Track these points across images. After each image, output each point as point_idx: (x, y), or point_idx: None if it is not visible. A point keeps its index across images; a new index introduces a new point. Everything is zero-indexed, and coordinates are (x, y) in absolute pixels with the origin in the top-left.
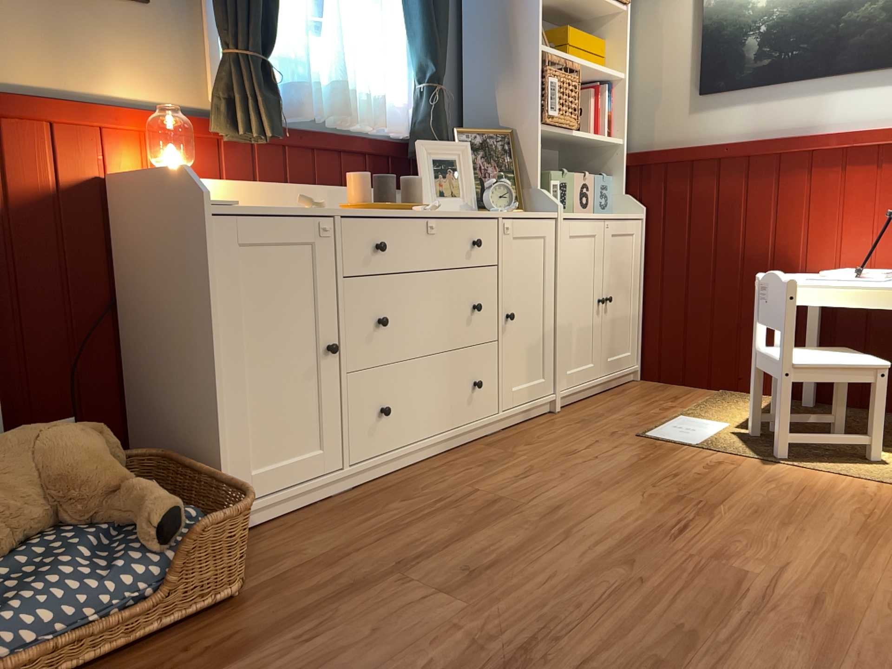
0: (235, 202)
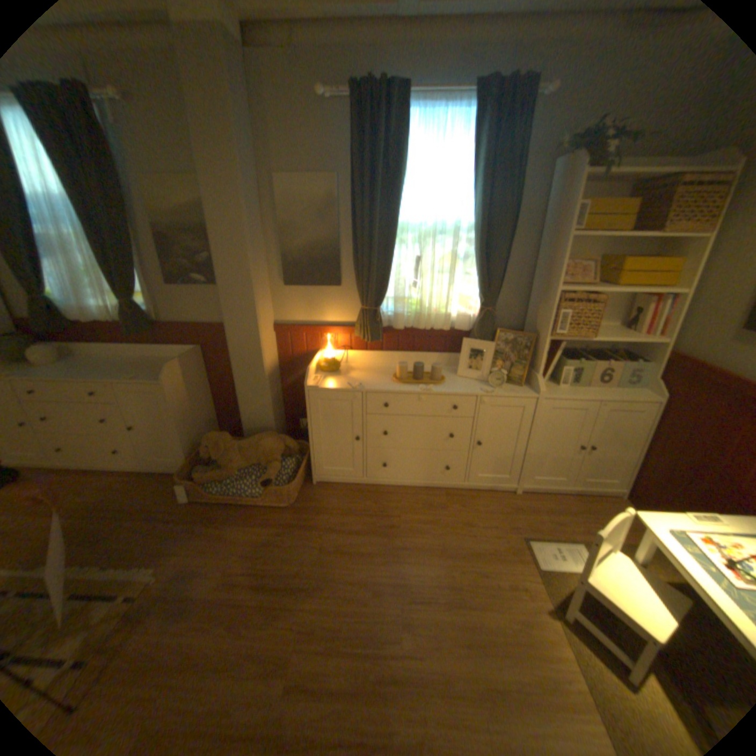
0: (318, 386)
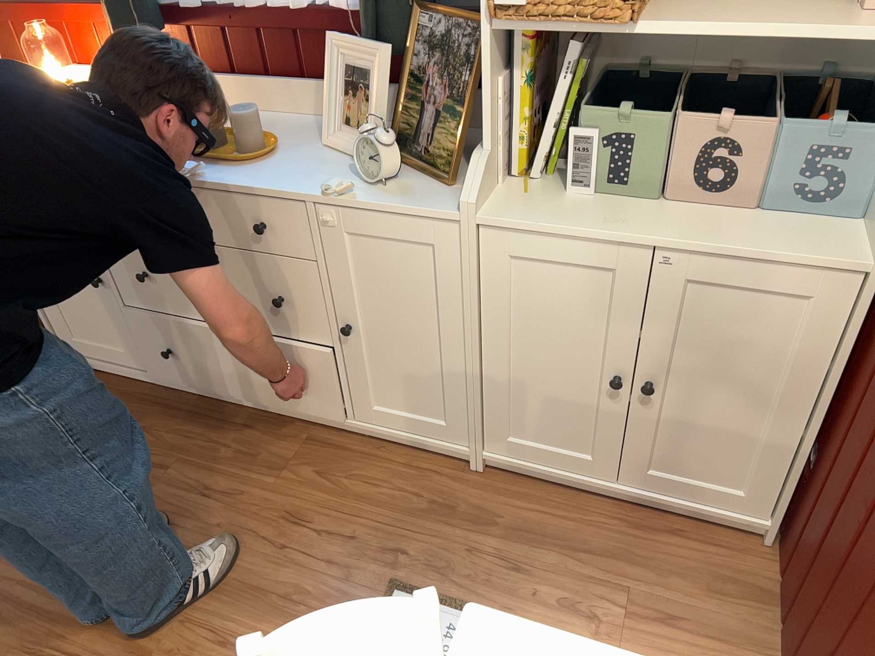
0: None
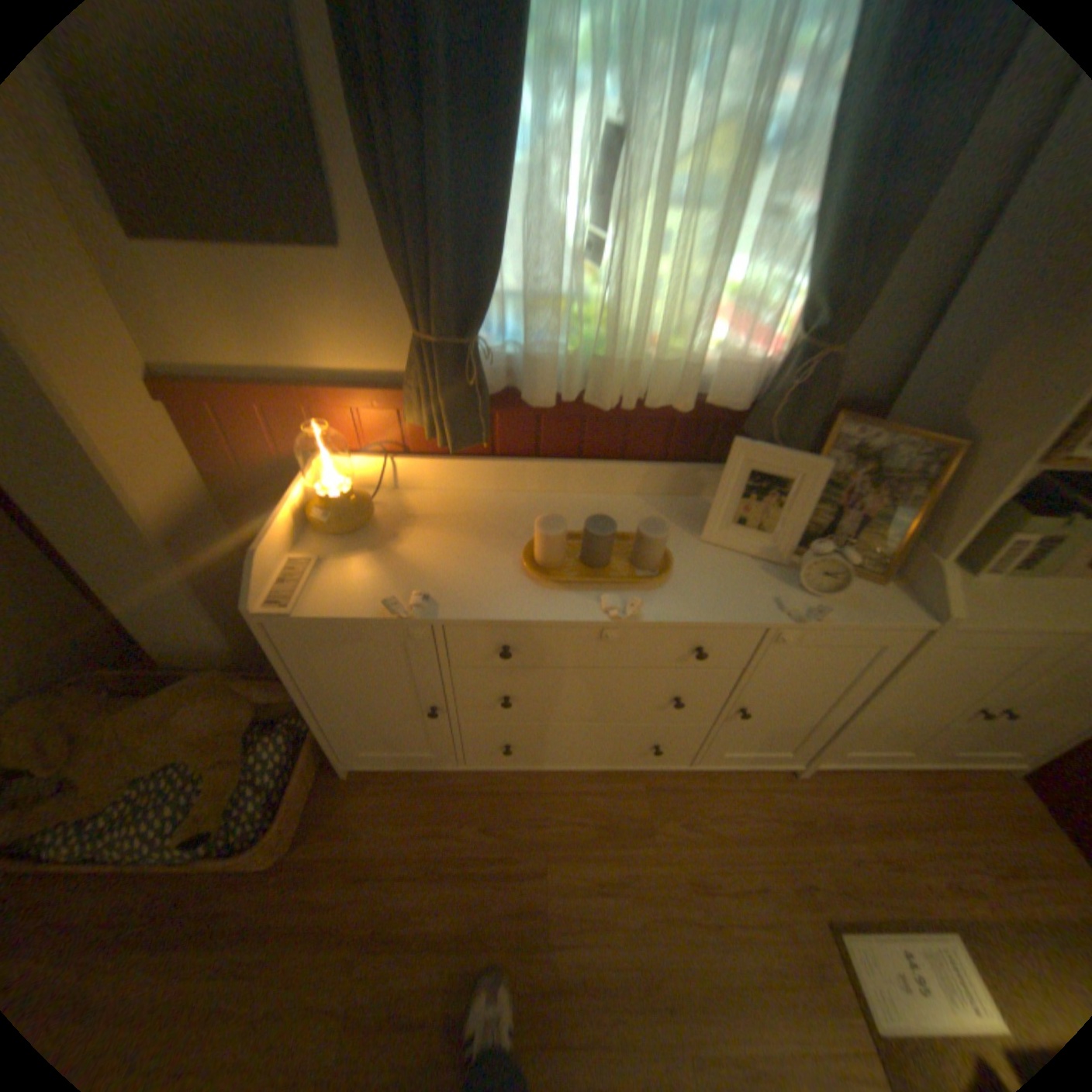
0: (293, 611)
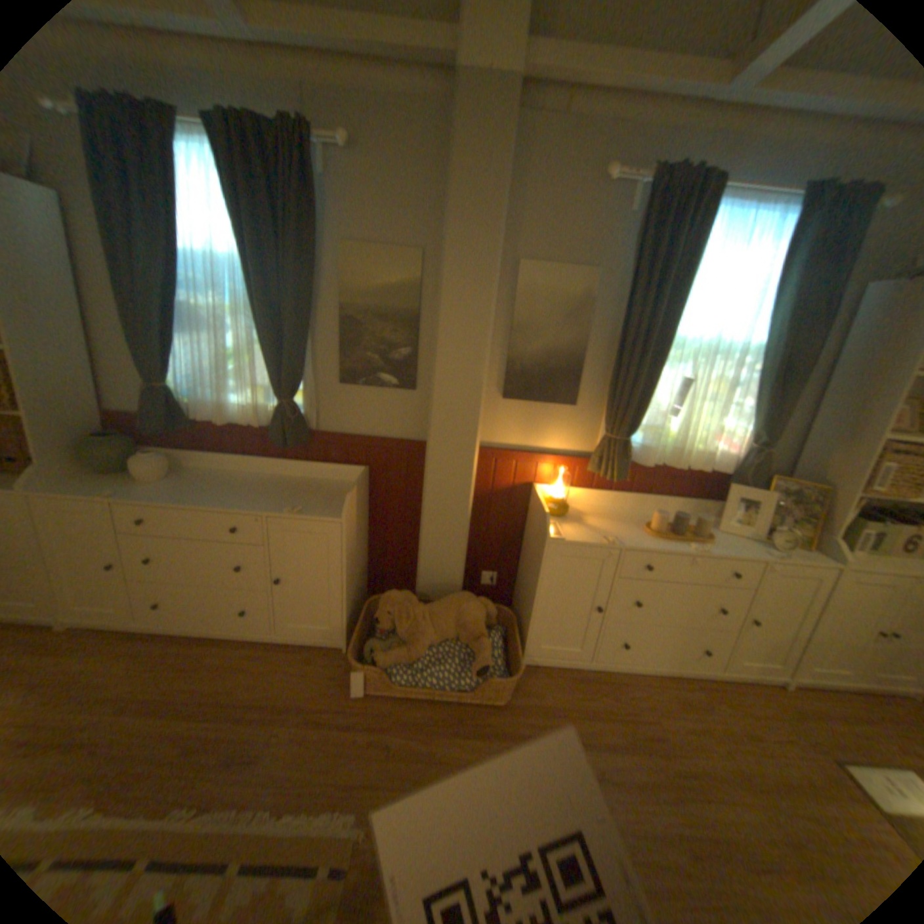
0: (564, 538)
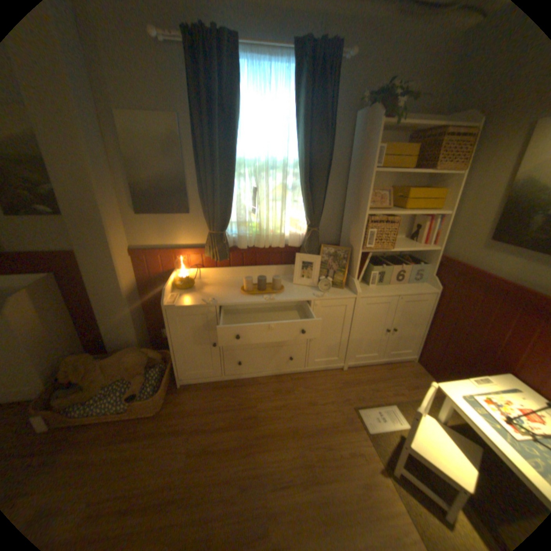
0: (175, 305)
